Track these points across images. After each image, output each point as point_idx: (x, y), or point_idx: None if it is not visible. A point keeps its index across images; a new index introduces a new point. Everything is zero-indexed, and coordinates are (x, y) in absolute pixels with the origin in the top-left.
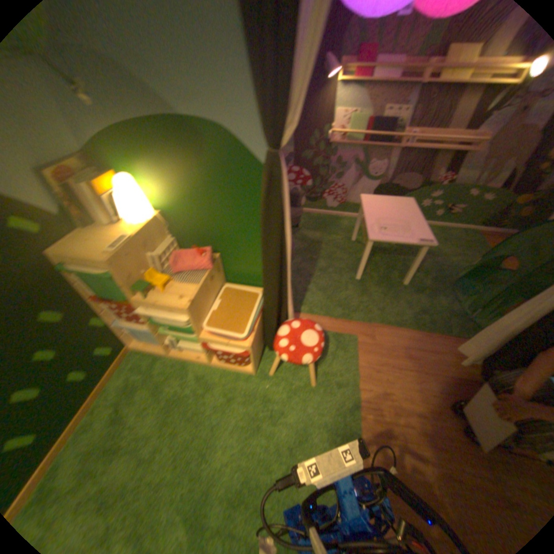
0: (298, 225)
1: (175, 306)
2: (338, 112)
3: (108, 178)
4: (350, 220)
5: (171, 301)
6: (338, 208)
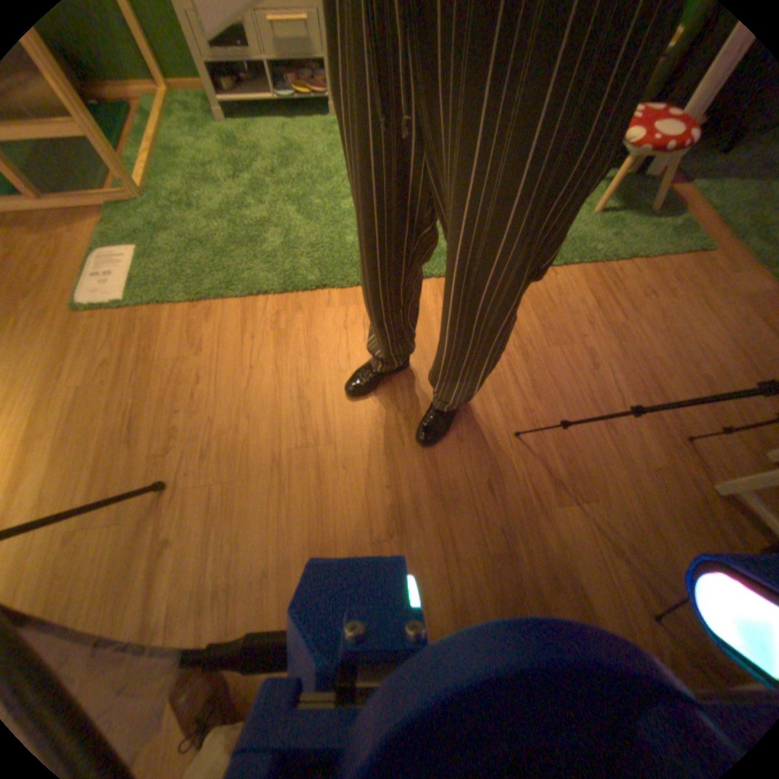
0: None
1: None
2: None
3: None
4: None
5: None
6: None
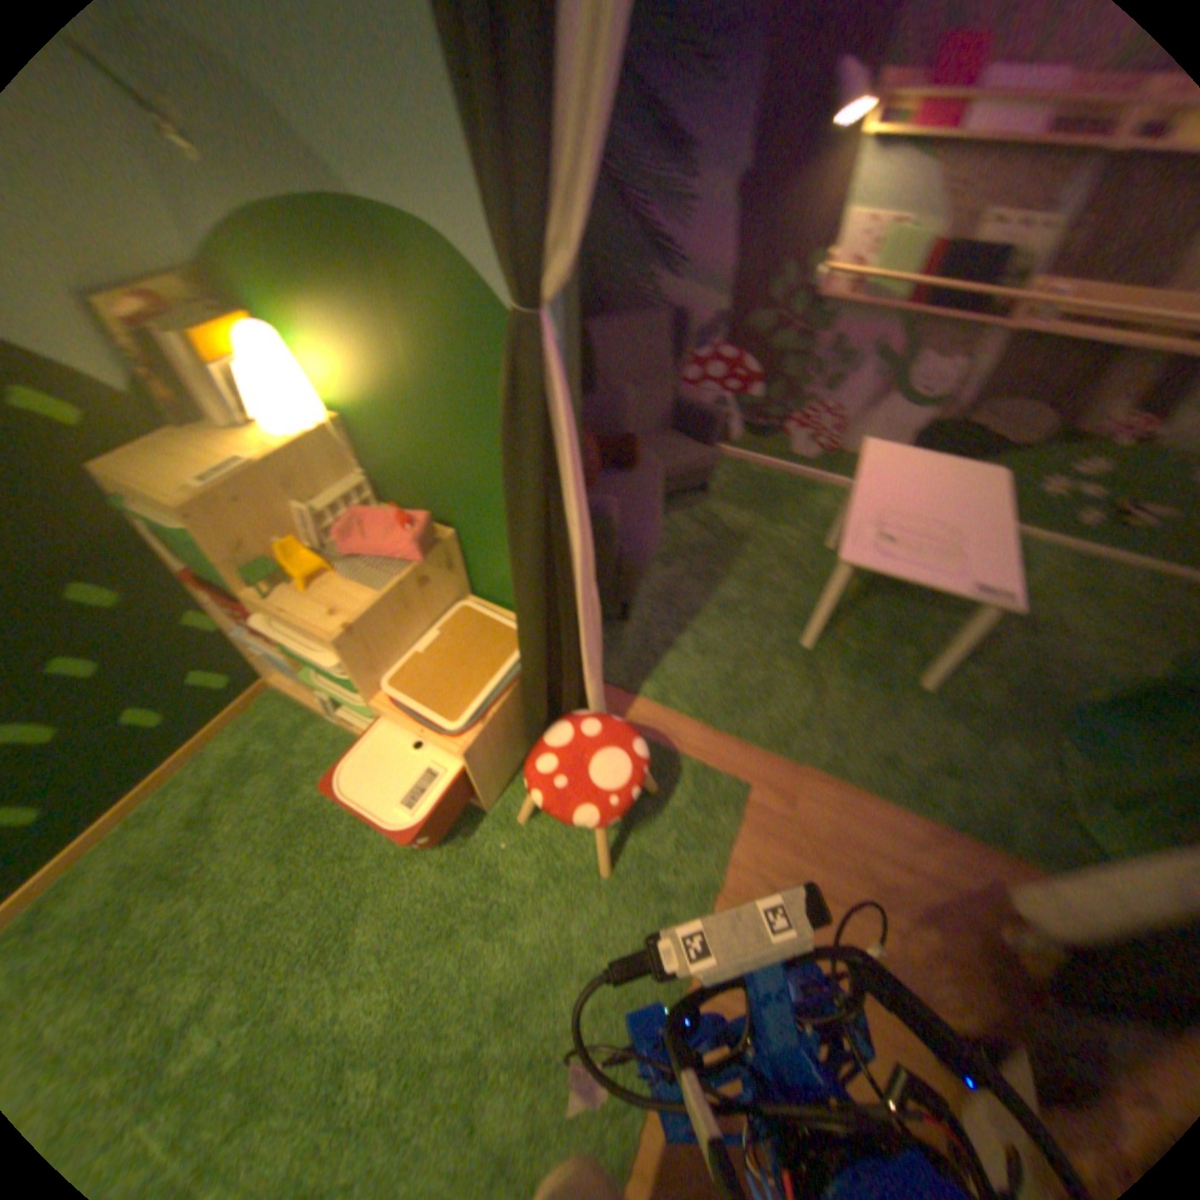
0: (705, 488)
1: (310, 631)
2: (851, 220)
3: (226, 330)
4: (839, 495)
5: (305, 619)
6: (816, 462)
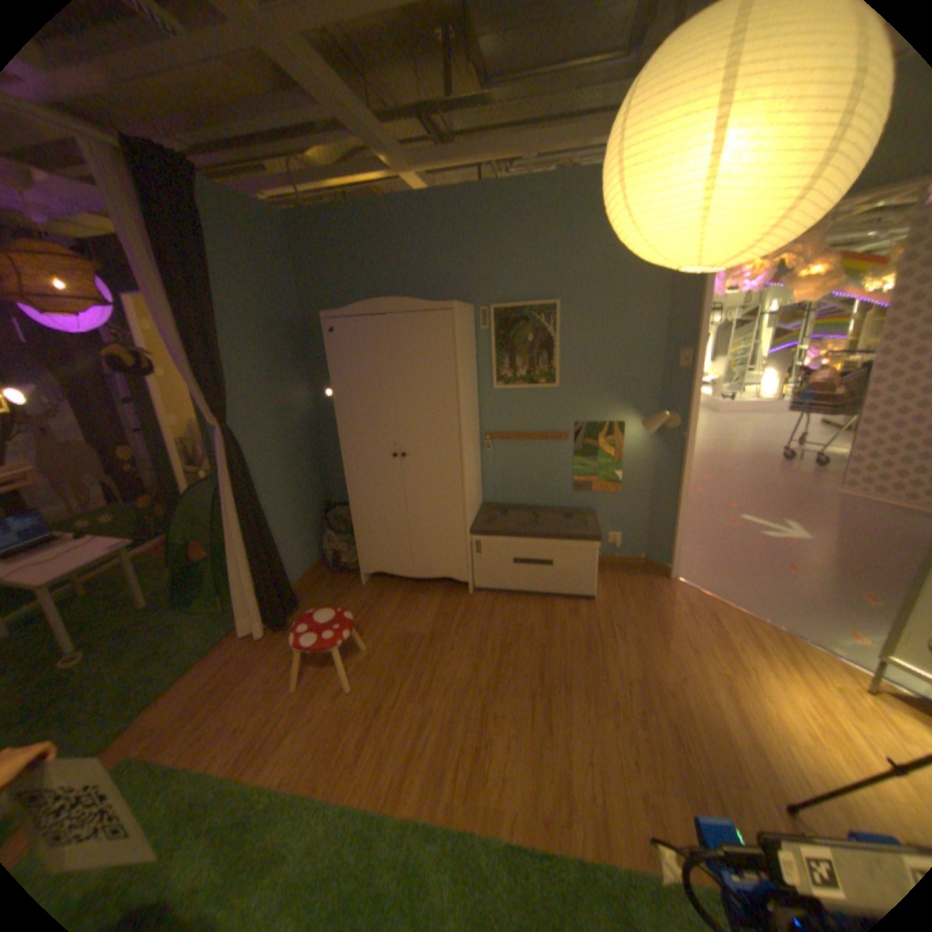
0: None
1: None
2: None
3: None
4: None
5: None
6: None
